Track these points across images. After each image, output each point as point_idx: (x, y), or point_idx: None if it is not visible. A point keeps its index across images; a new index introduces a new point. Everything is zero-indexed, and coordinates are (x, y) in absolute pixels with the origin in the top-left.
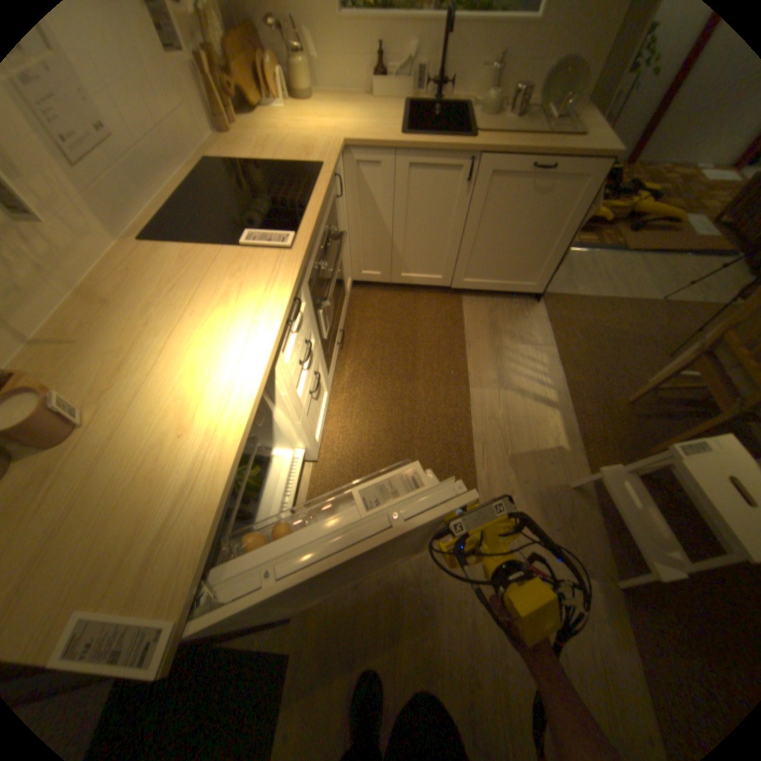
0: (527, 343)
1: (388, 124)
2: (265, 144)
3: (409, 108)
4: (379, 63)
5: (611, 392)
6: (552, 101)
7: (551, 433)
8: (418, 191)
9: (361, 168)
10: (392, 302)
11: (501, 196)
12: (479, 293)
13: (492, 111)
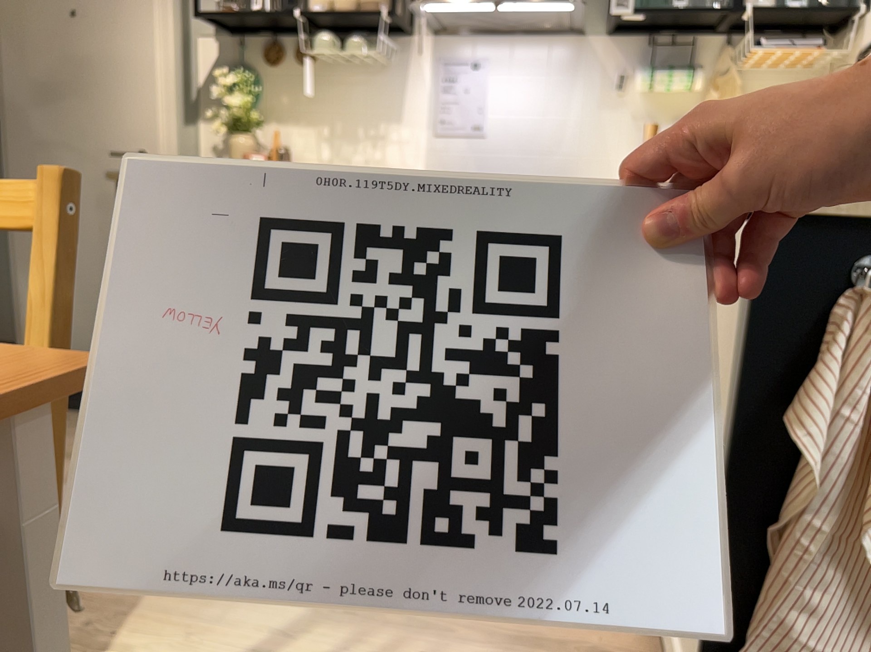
0: None
1: None
2: None
3: None
4: None
5: None
6: None
7: None
8: None
9: None
10: None
11: None
12: None
13: None
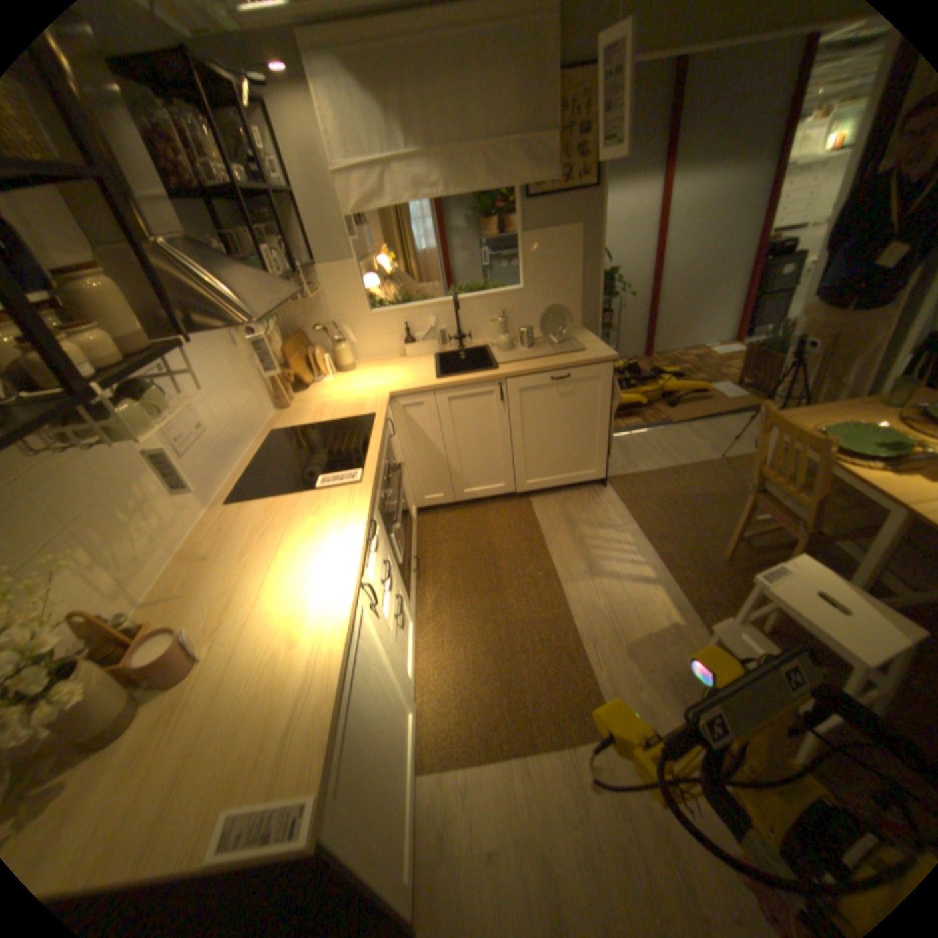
0: (606, 527)
1: (424, 375)
2: (324, 409)
3: (439, 359)
4: (408, 335)
5: (705, 555)
6: (552, 332)
7: (660, 611)
8: (461, 417)
9: (407, 410)
10: (461, 519)
11: (534, 406)
12: (545, 492)
13: (506, 349)
